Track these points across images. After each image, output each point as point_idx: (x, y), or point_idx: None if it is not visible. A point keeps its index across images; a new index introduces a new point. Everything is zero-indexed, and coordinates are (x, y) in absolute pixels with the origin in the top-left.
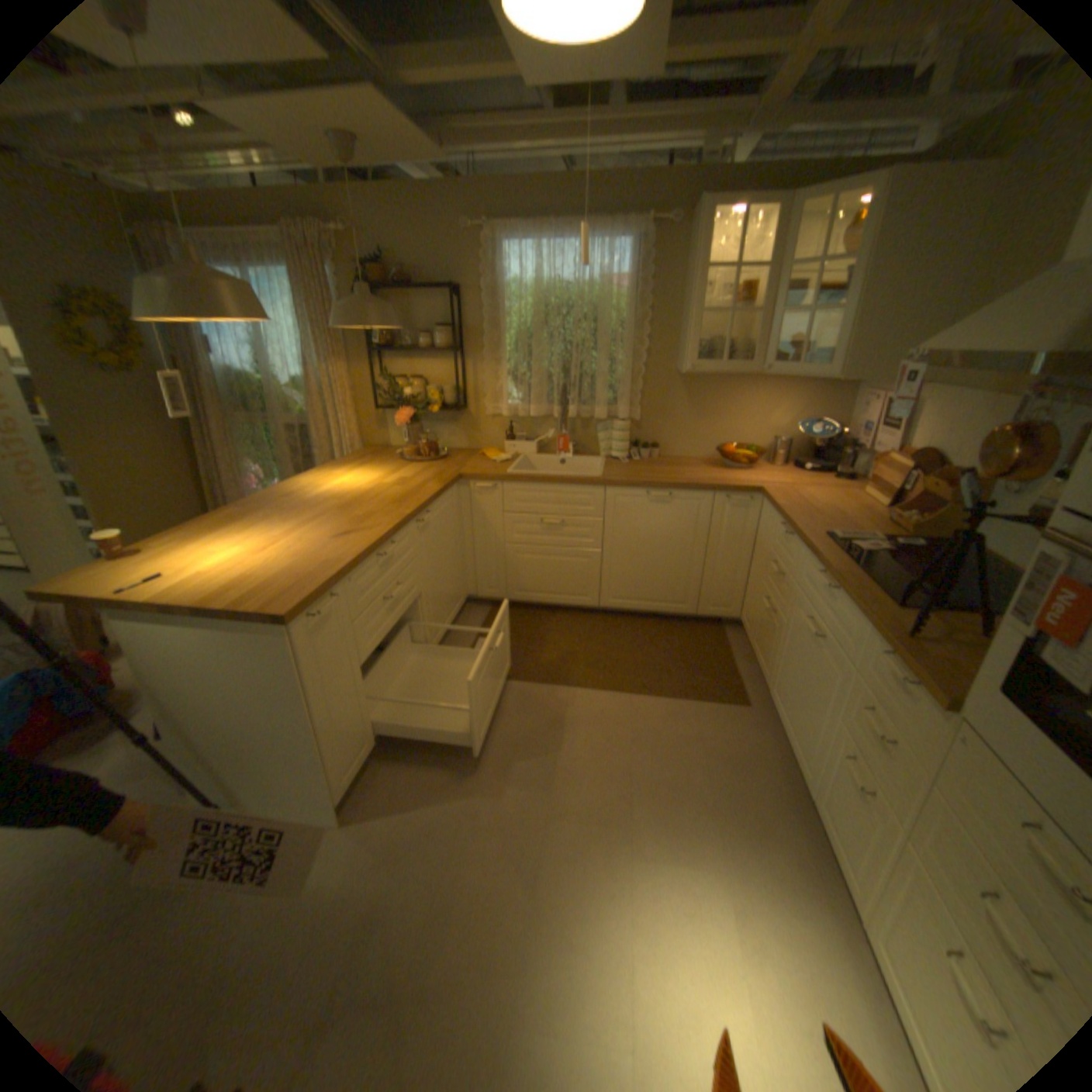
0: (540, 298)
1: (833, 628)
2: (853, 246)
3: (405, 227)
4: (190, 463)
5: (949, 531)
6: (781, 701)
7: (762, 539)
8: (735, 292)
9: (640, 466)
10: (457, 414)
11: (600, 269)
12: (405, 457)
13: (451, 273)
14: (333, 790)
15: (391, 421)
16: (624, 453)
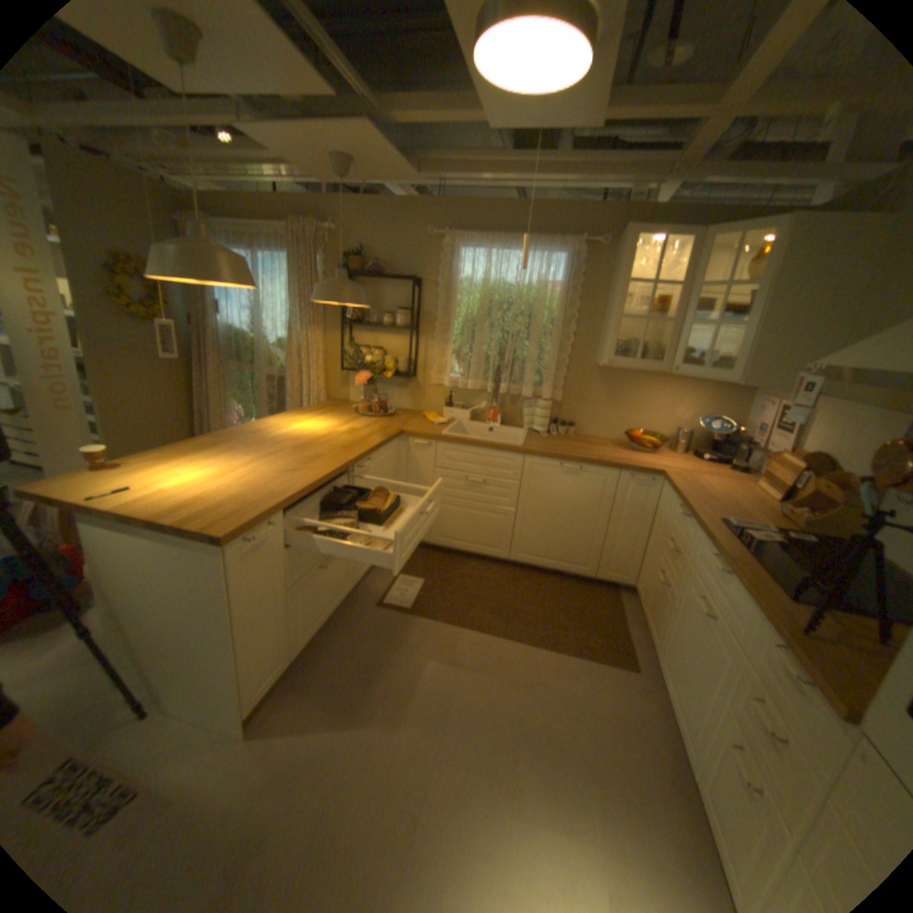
0: (486, 295)
1: (725, 612)
2: (757, 274)
3: (384, 231)
4: (188, 398)
5: (840, 531)
6: (670, 673)
7: (661, 517)
8: (651, 304)
9: (557, 440)
10: (407, 381)
11: (538, 276)
12: (359, 412)
13: (416, 269)
14: (244, 703)
15: (353, 381)
16: (544, 428)
